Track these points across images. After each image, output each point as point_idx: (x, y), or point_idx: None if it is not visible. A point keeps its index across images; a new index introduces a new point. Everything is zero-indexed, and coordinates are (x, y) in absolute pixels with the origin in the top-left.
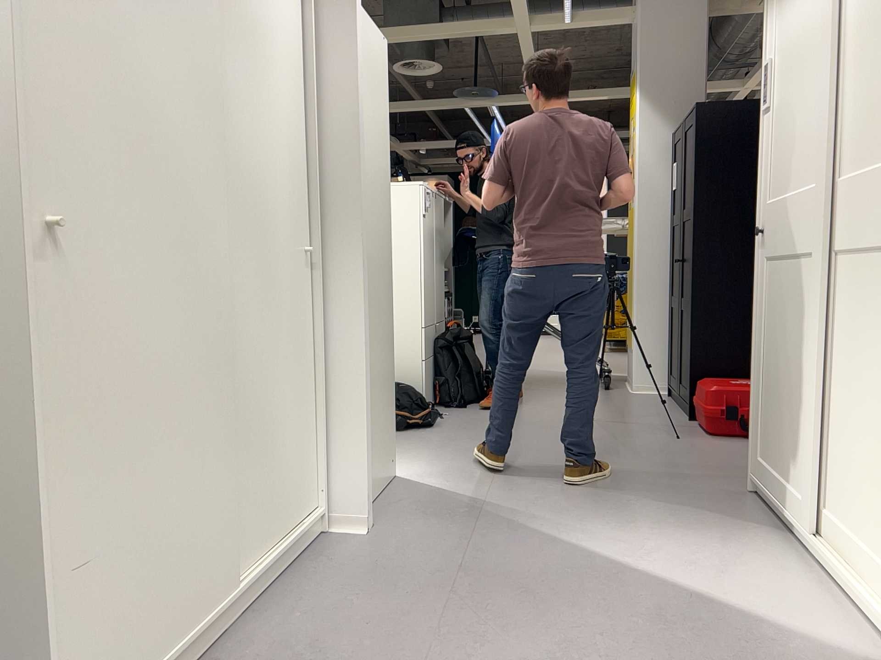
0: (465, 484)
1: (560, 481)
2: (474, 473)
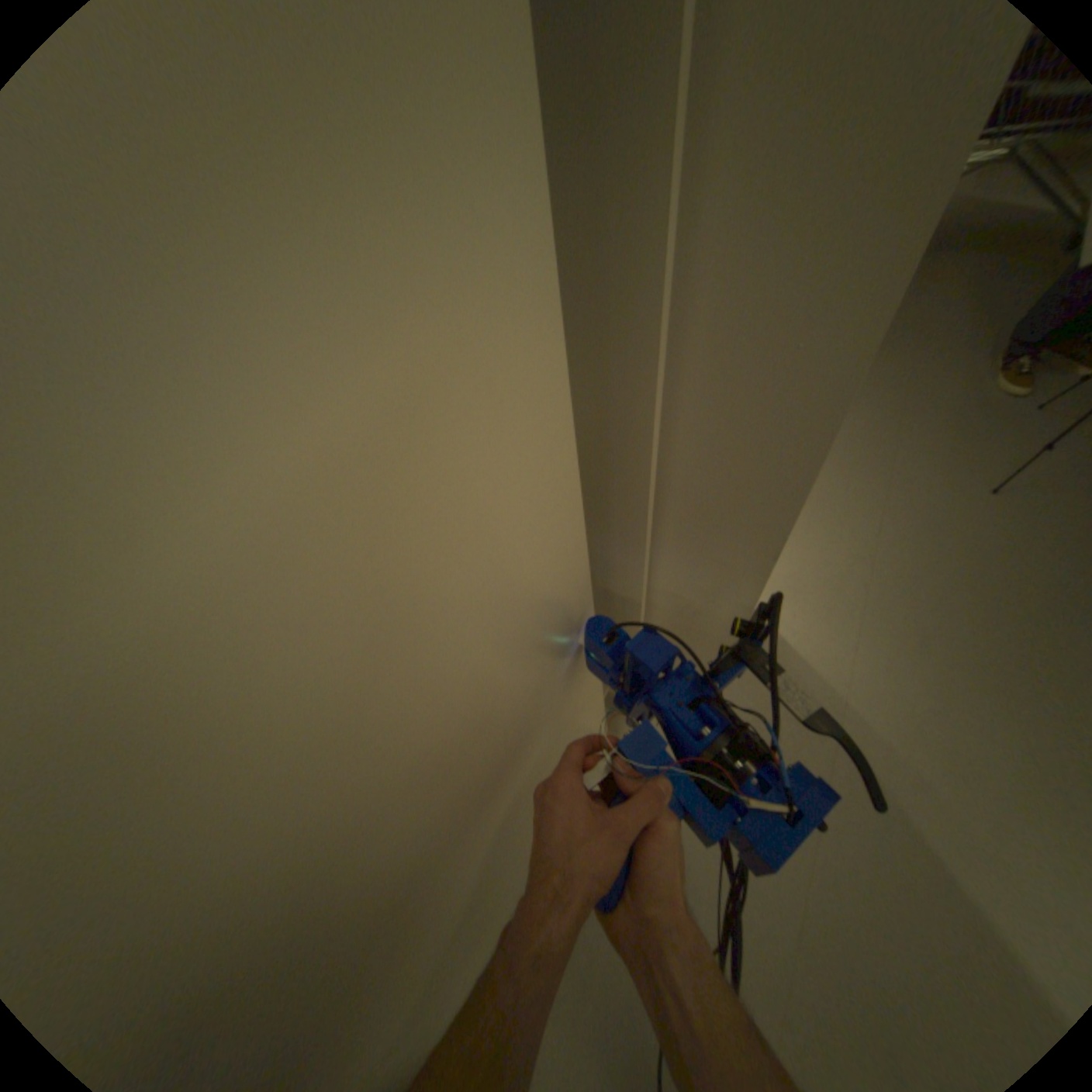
0: (821, 643)
1: (976, 664)
2: (837, 603)
